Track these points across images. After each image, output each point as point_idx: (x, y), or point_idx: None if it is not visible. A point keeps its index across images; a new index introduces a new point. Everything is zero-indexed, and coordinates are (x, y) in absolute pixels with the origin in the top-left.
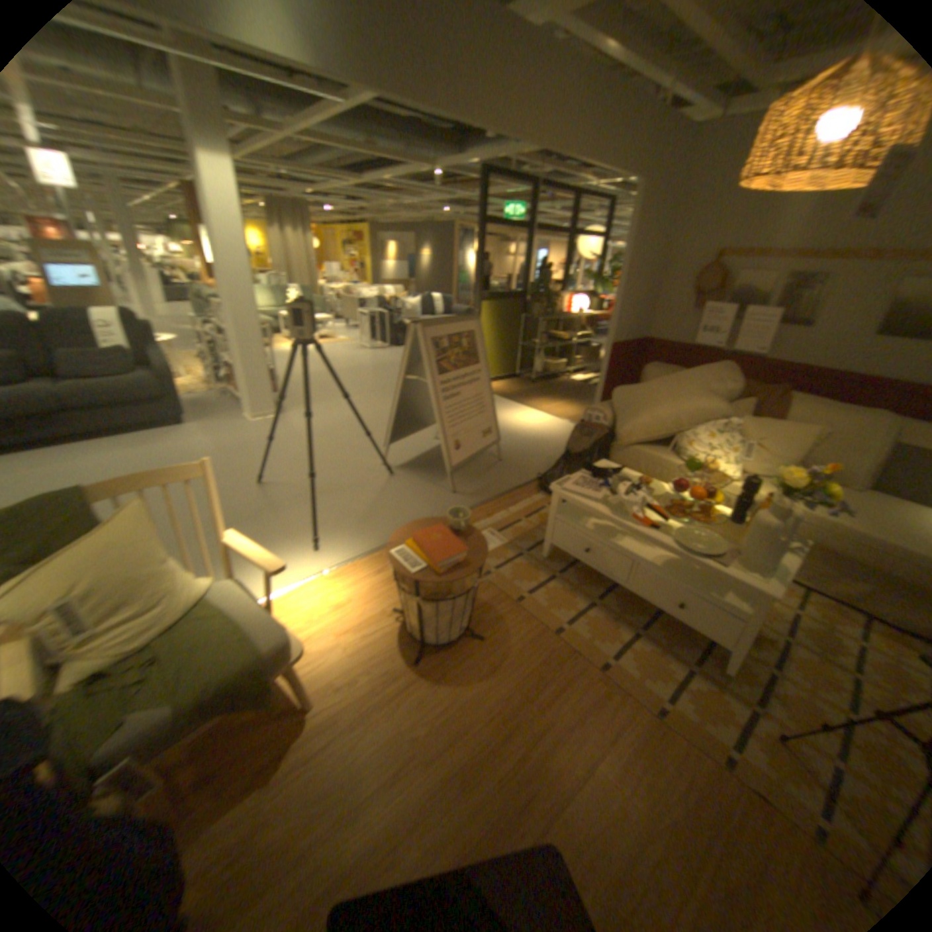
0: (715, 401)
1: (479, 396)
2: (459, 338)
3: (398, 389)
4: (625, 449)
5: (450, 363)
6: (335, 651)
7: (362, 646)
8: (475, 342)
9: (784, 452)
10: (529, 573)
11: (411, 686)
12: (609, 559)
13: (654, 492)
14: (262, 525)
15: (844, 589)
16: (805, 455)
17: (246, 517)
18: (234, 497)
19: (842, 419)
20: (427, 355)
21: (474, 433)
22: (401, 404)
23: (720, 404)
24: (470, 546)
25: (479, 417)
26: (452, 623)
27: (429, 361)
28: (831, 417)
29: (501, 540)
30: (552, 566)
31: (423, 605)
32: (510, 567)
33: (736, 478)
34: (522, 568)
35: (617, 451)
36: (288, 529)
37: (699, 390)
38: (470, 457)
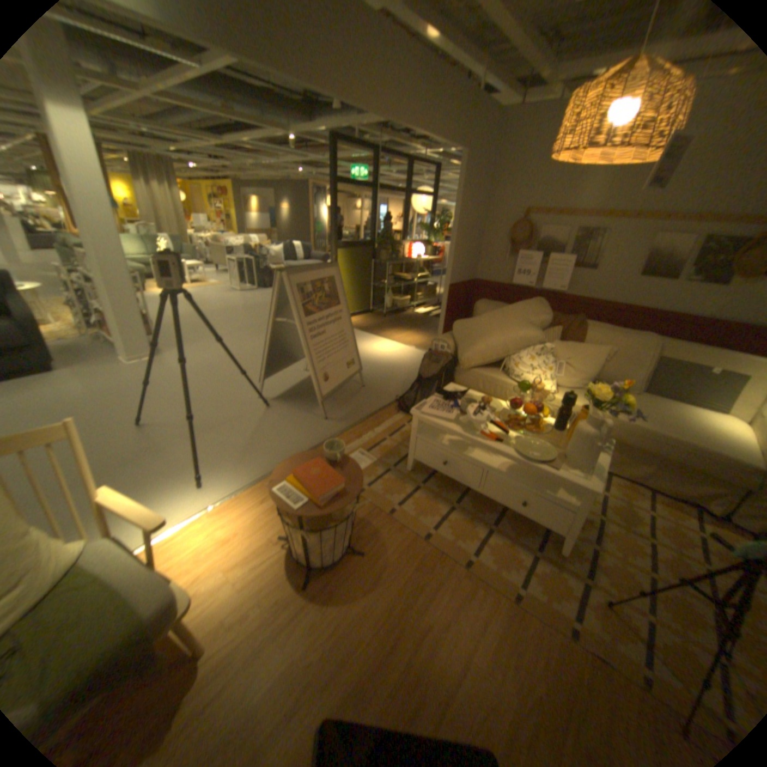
0: (531, 329)
1: (341, 332)
2: (321, 283)
3: (268, 330)
4: (466, 372)
5: (314, 305)
6: (224, 588)
7: (250, 578)
8: (335, 286)
9: (585, 368)
10: (397, 486)
11: (300, 611)
12: (463, 468)
13: (493, 408)
14: (141, 467)
15: (634, 471)
16: (599, 369)
17: (123, 461)
18: (110, 441)
19: (623, 340)
20: (293, 299)
21: (339, 365)
22: (271, 343)
23: (535, 332)
24: (345, 473)
25: (343, 350)
26: (334, 545)
27: (295, 305)
28: (615, 339)
29: (370, 459)
30: (415, 477)
31: (307, 535)
32: (380, 483)
33: (552, 391)
34: (390, 482)
35: (459, 373)
36: (168, 469)
37: (518, 321)
38: (337, 386)
